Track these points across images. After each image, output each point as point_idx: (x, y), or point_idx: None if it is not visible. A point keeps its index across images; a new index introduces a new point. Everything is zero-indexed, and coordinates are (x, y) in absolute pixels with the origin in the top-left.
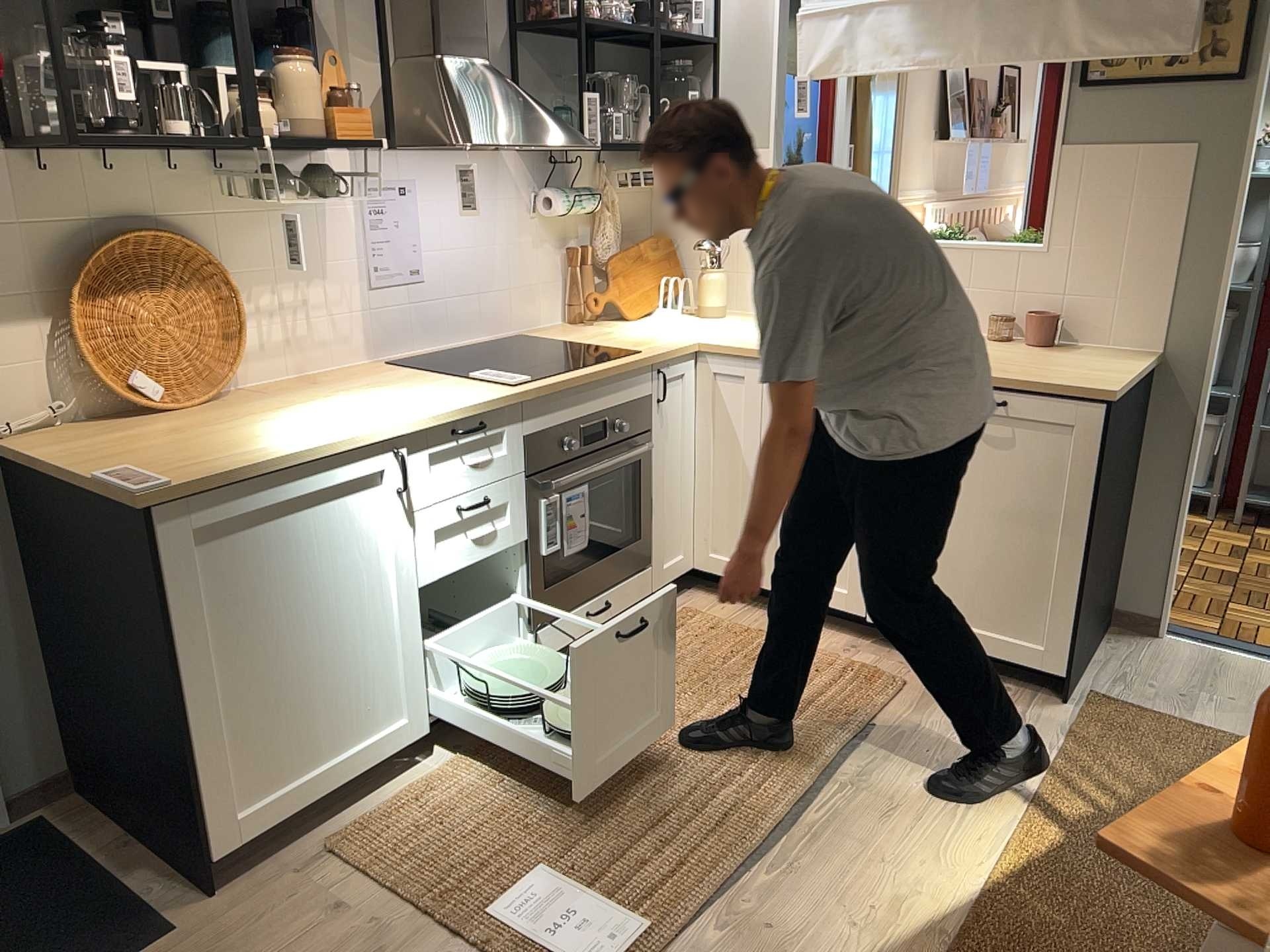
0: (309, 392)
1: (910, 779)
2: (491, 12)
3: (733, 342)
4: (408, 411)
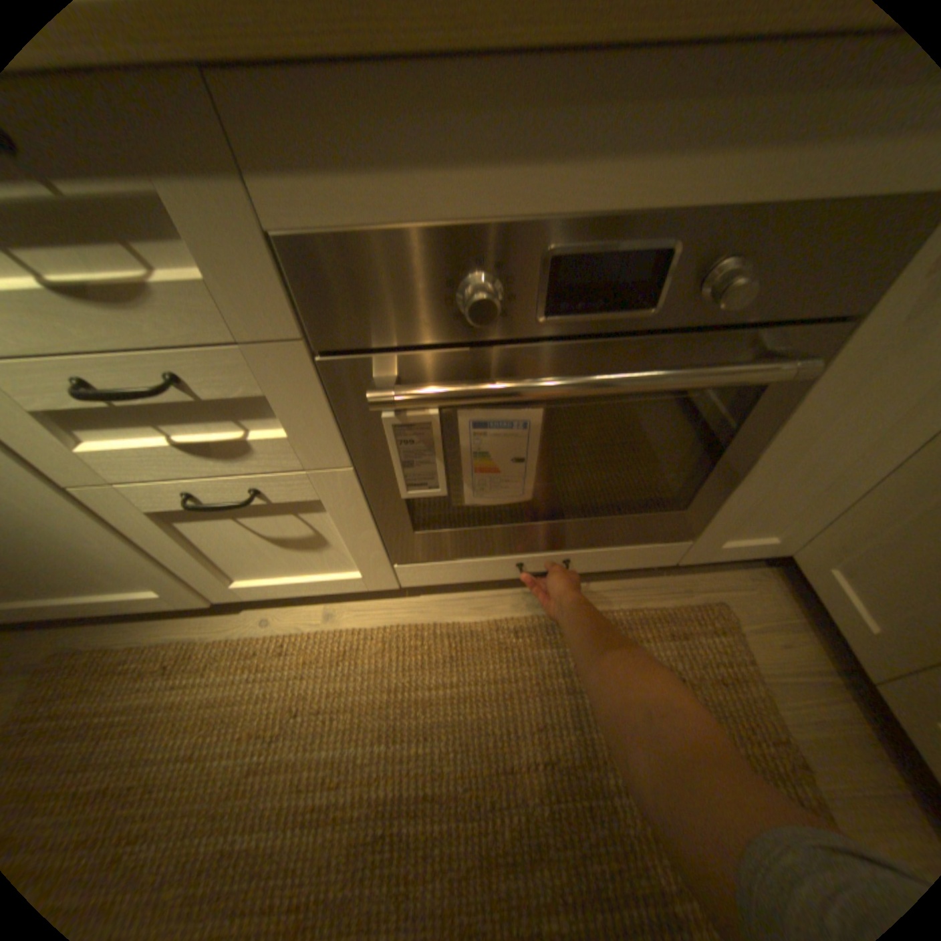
0: None
1: None
2: None
3: None
4: None
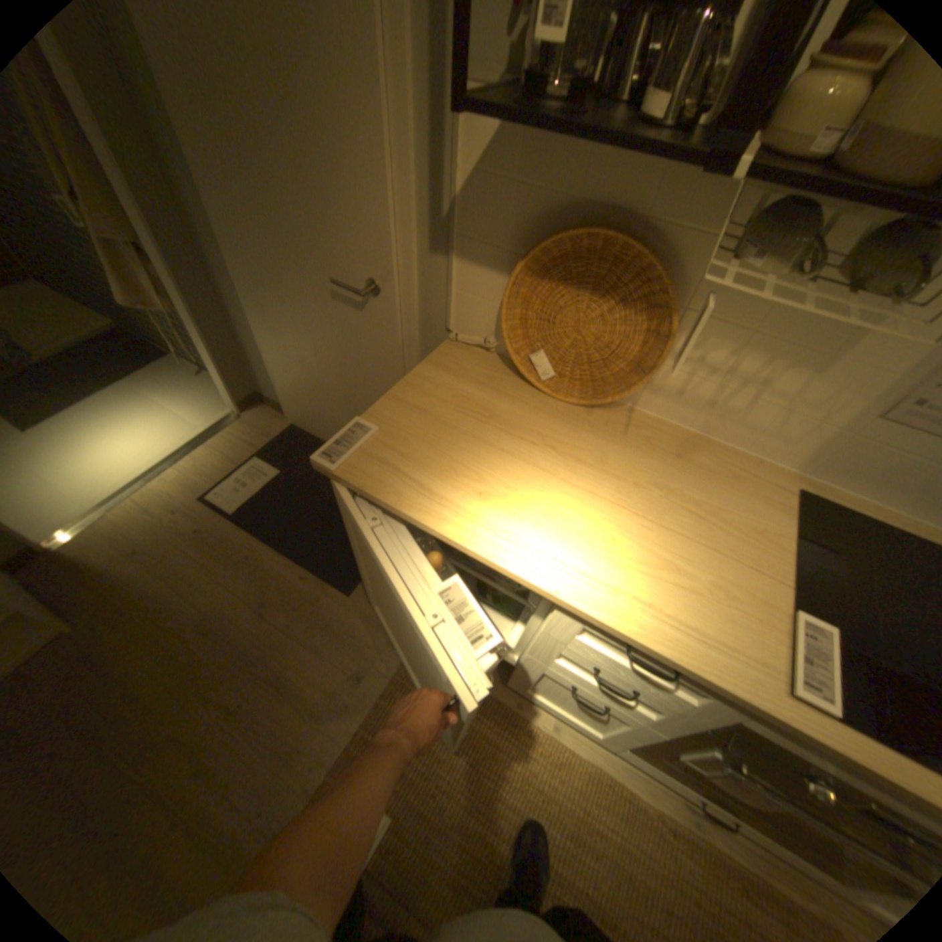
0: (652, 459)
1: None
2: None
3: None
4: (611, 584)
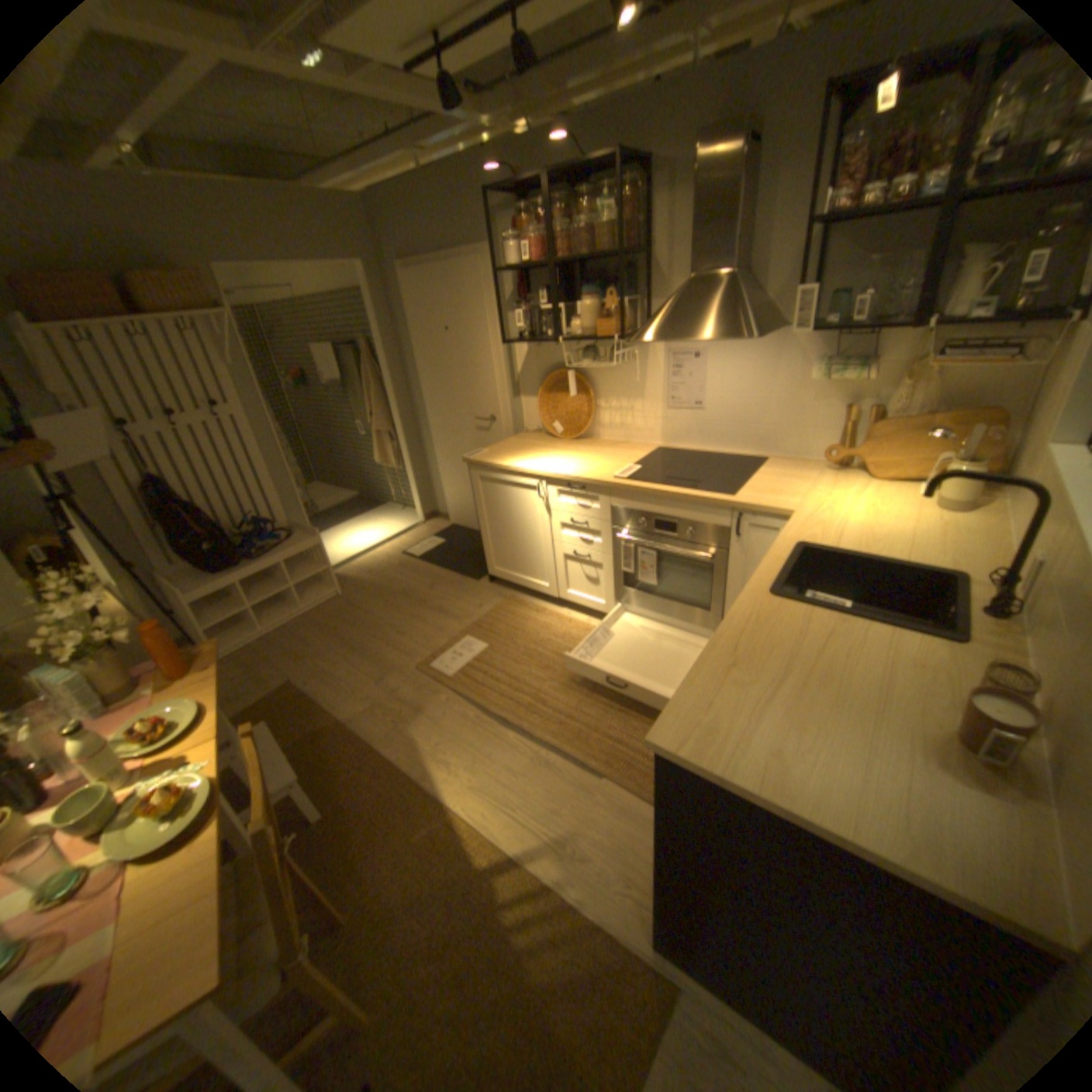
0: (597, 448)
1: (541, 788)
2: (803, 215)
3: (804, 523)
4: (561, 468)
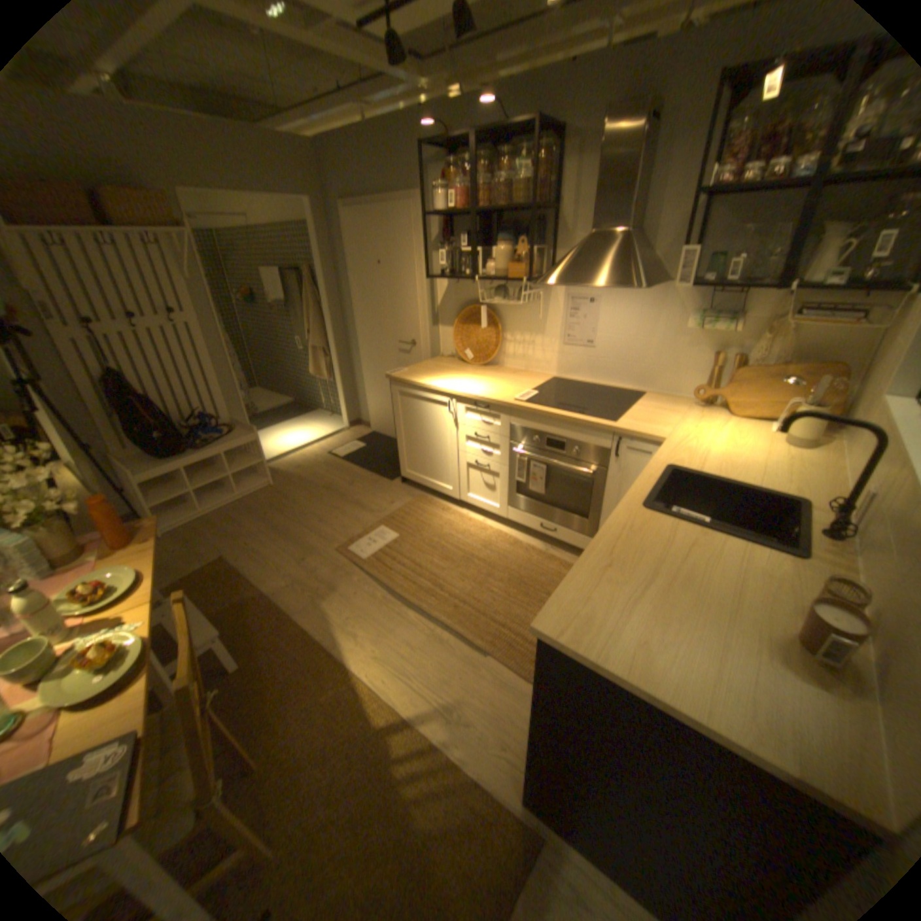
0: (501, 374)
1: (434, 662)
2: (691, 186)
3: (674, 450)
4: (469, 389)
